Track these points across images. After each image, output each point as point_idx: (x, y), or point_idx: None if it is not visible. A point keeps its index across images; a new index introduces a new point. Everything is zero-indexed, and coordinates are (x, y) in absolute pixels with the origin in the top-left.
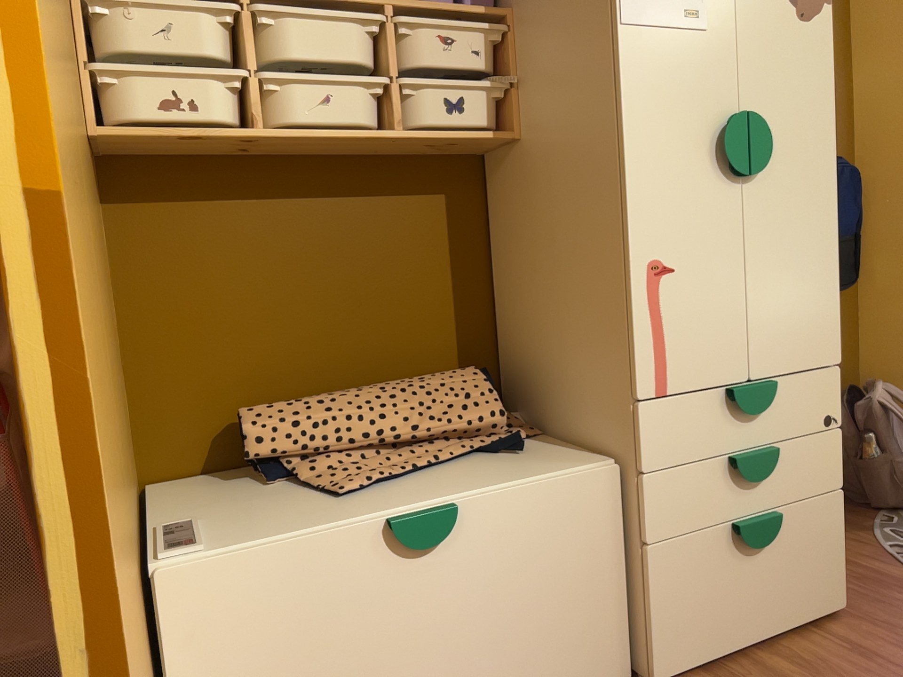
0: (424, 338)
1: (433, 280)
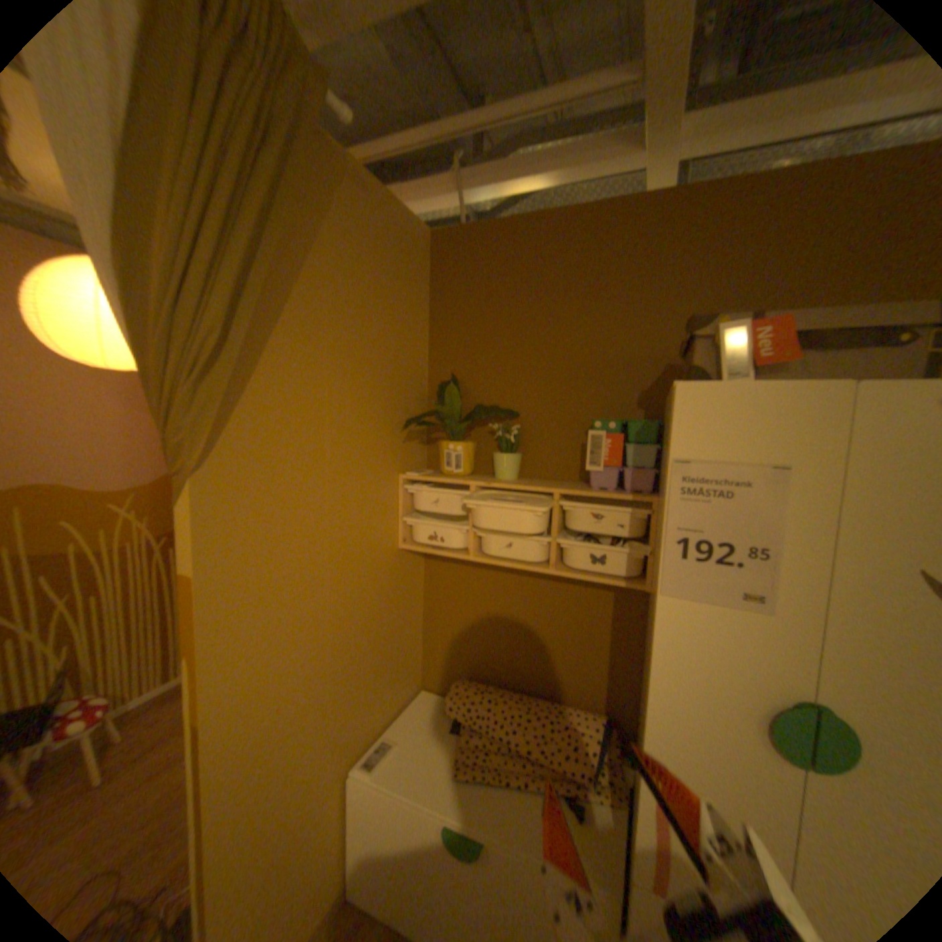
0: (581, 681)
1: (594, 647)
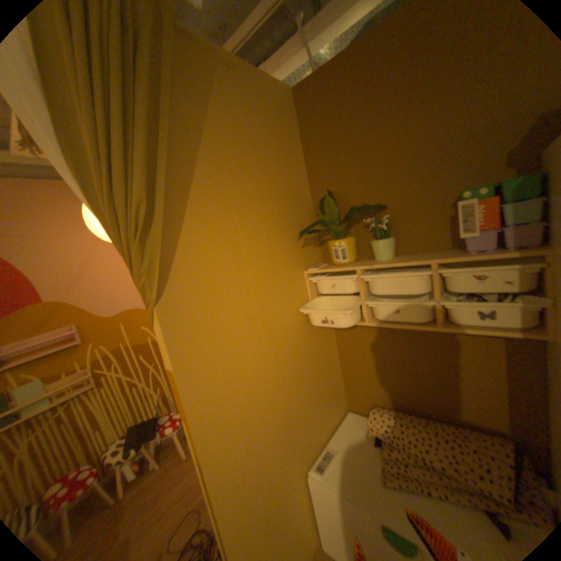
0: (481, 410)
1: (489, 383)
